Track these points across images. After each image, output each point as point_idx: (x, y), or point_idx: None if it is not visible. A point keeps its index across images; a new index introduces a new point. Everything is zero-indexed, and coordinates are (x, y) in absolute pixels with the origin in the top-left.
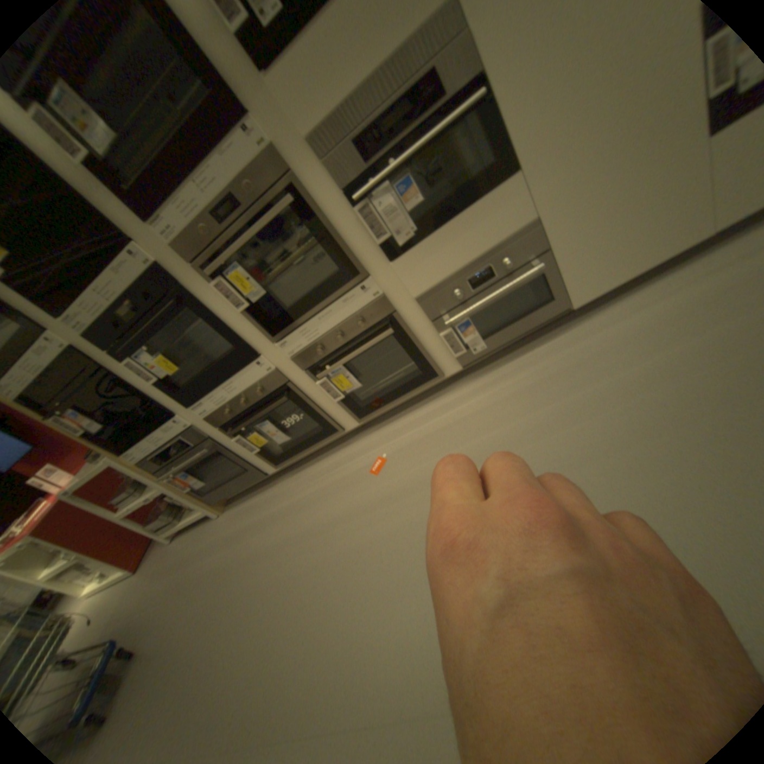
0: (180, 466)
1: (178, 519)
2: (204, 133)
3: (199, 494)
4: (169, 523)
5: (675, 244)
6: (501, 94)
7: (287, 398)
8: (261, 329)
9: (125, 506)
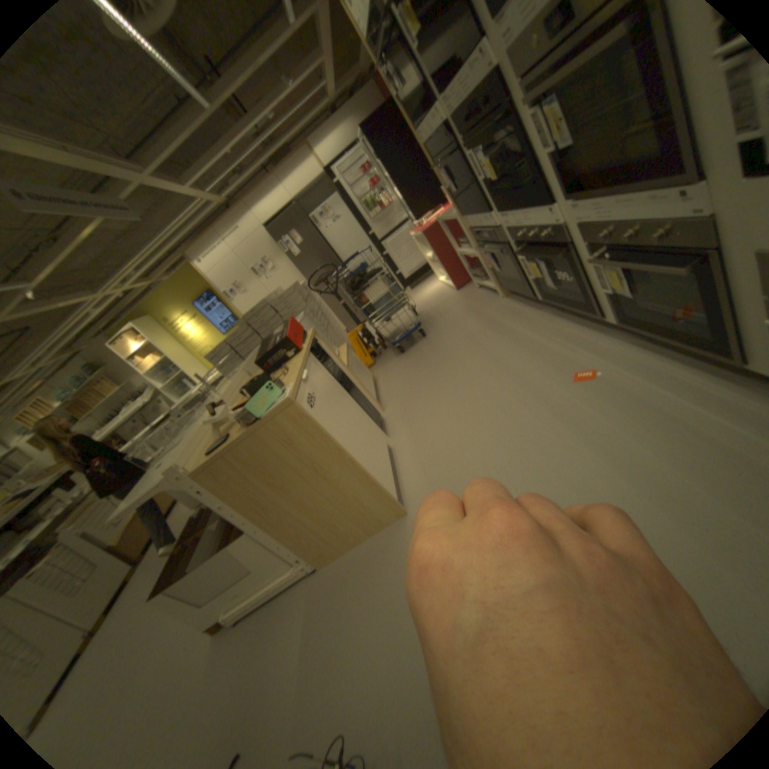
0: (489, 245)
1: (487, 275)
2: None
3: (498, 271)
4: (480, 274)
5: None
6: None
7: (565, 253)
8: (562, 176)
9: (464, 245)
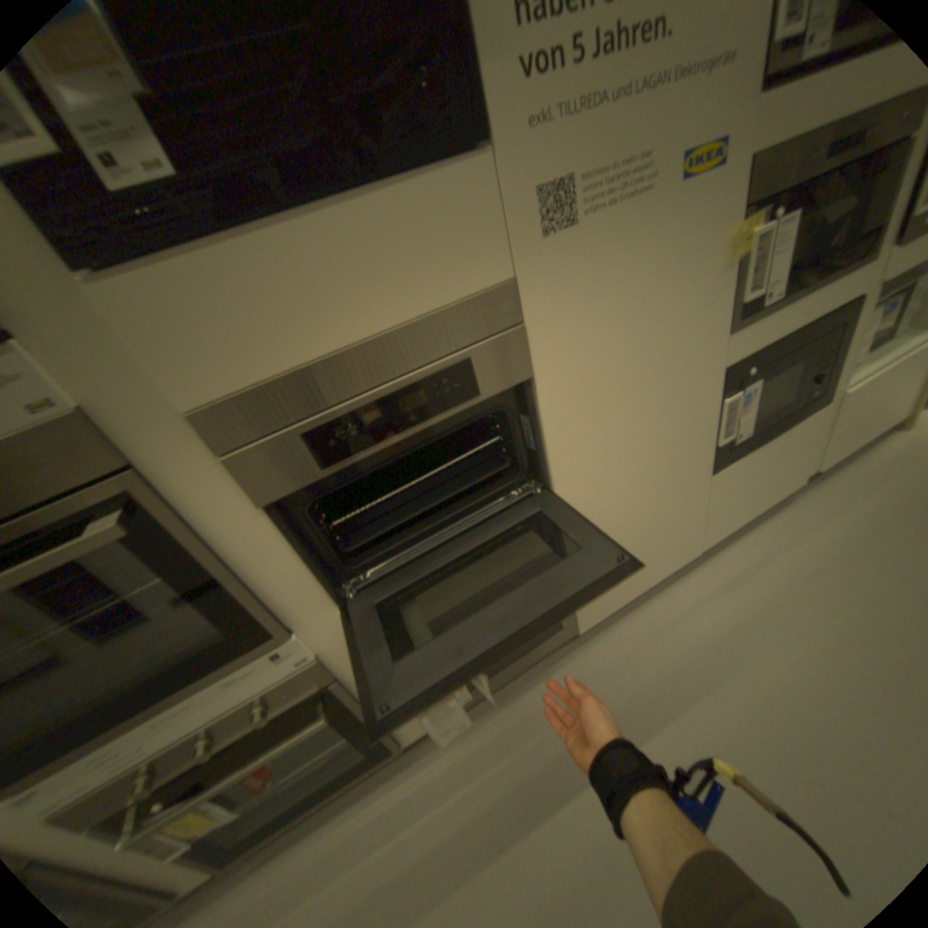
0: None
1: None
2: None
3: None
4: None
5: (672, 563)
6: (545, 405)
7: None
8: None
9: None
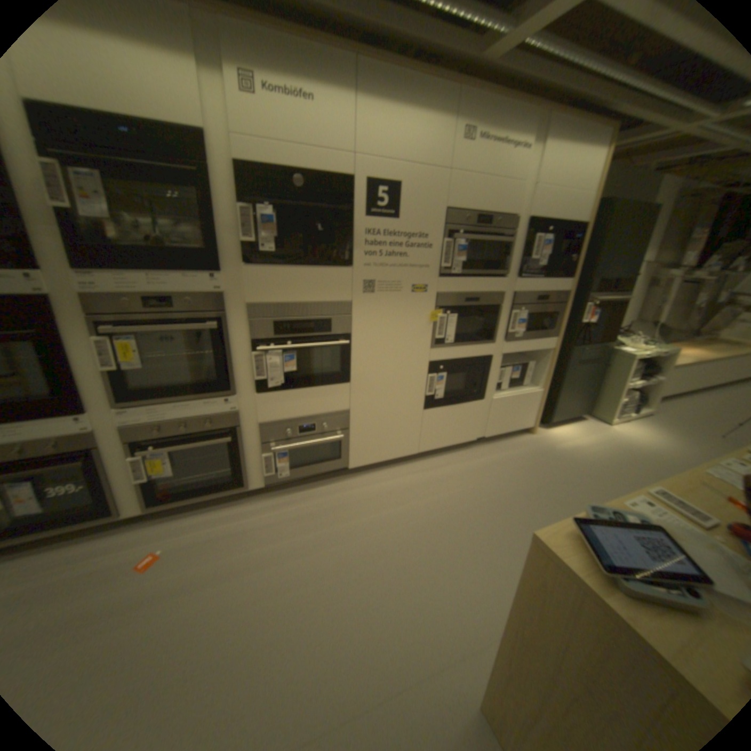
0: None
1: None
2: (177, 259)
3: None
4: None
5: (401, 451)
6: (352, 346)
7: (75, 466)
8: (105, 393)
9: None
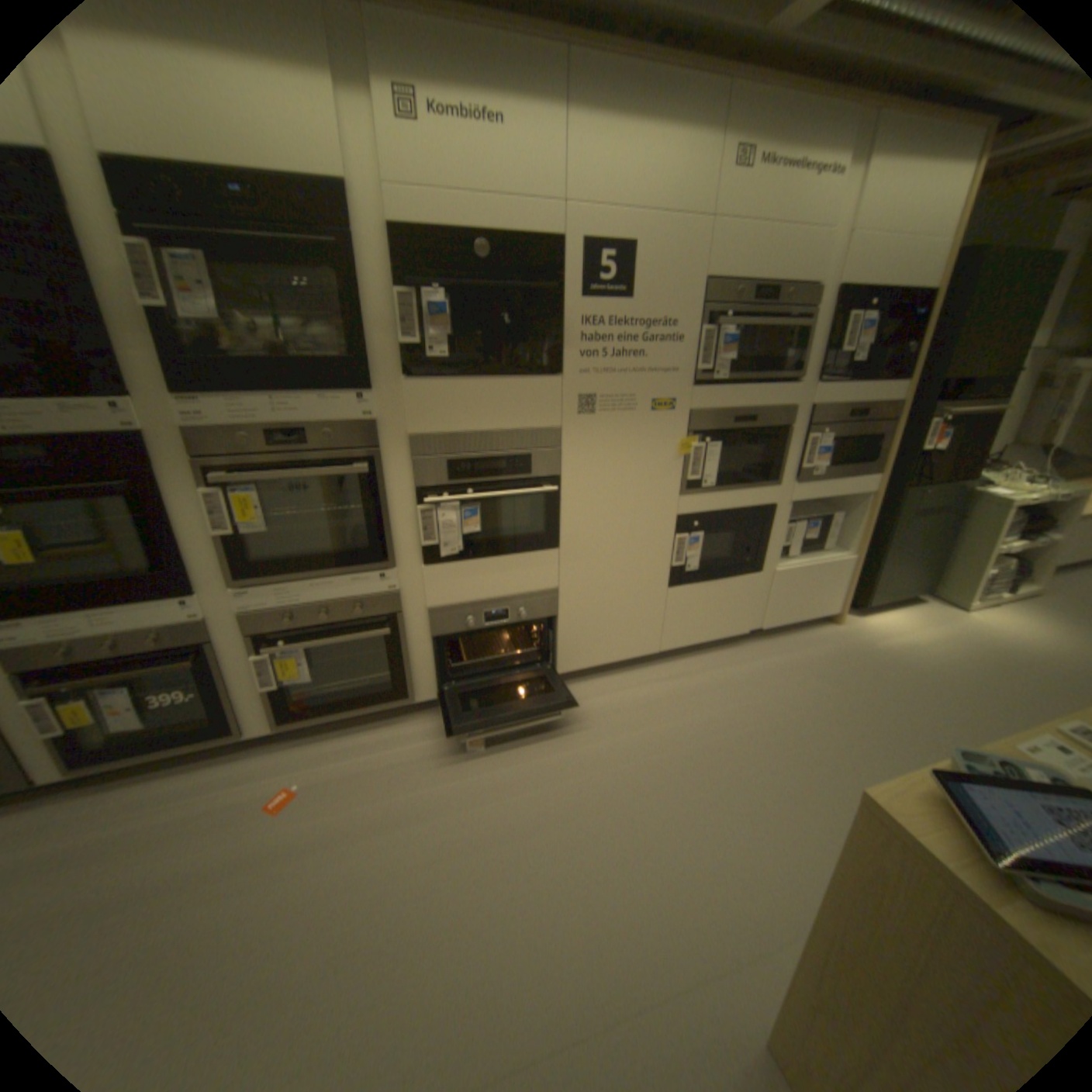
0: None
1: None
2: (313, 373)
3: None
4: None
5: (635, 648)
6: (563, 494)
7: (185, 665)
8: (221, 565)
9: None
